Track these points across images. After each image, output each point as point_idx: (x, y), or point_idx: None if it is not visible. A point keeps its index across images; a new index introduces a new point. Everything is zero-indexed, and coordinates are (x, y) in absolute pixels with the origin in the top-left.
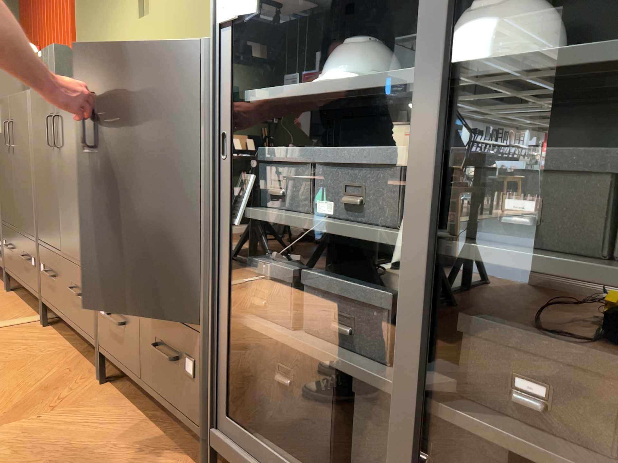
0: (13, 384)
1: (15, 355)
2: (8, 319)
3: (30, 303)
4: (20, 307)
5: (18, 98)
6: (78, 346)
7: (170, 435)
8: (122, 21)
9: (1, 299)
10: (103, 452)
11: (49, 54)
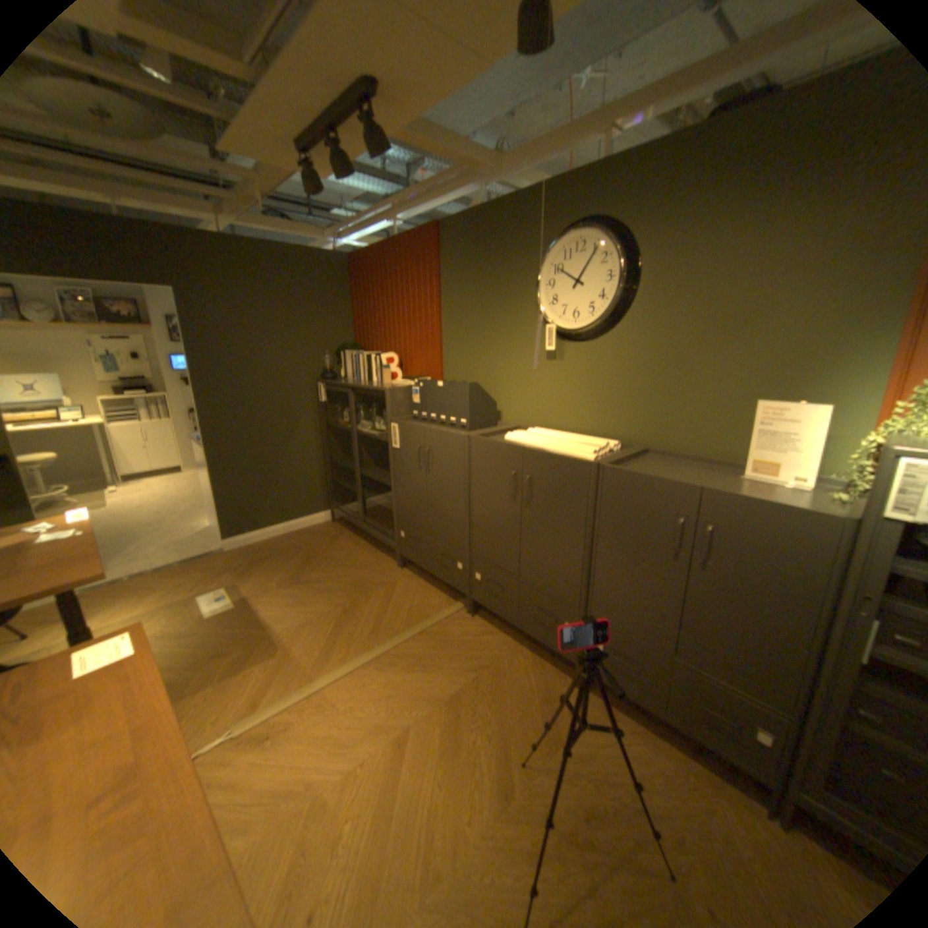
0: (517, 696)
1: (485, 657)
2: (435, 607)
3: (433, 585)
4: (430, 590)
5: (445, 434)
6: (521, 641)
7: (690, 755)
8: (519, 354)
9: (407, 581)
10: (659, 779)
11: (458, 389)
